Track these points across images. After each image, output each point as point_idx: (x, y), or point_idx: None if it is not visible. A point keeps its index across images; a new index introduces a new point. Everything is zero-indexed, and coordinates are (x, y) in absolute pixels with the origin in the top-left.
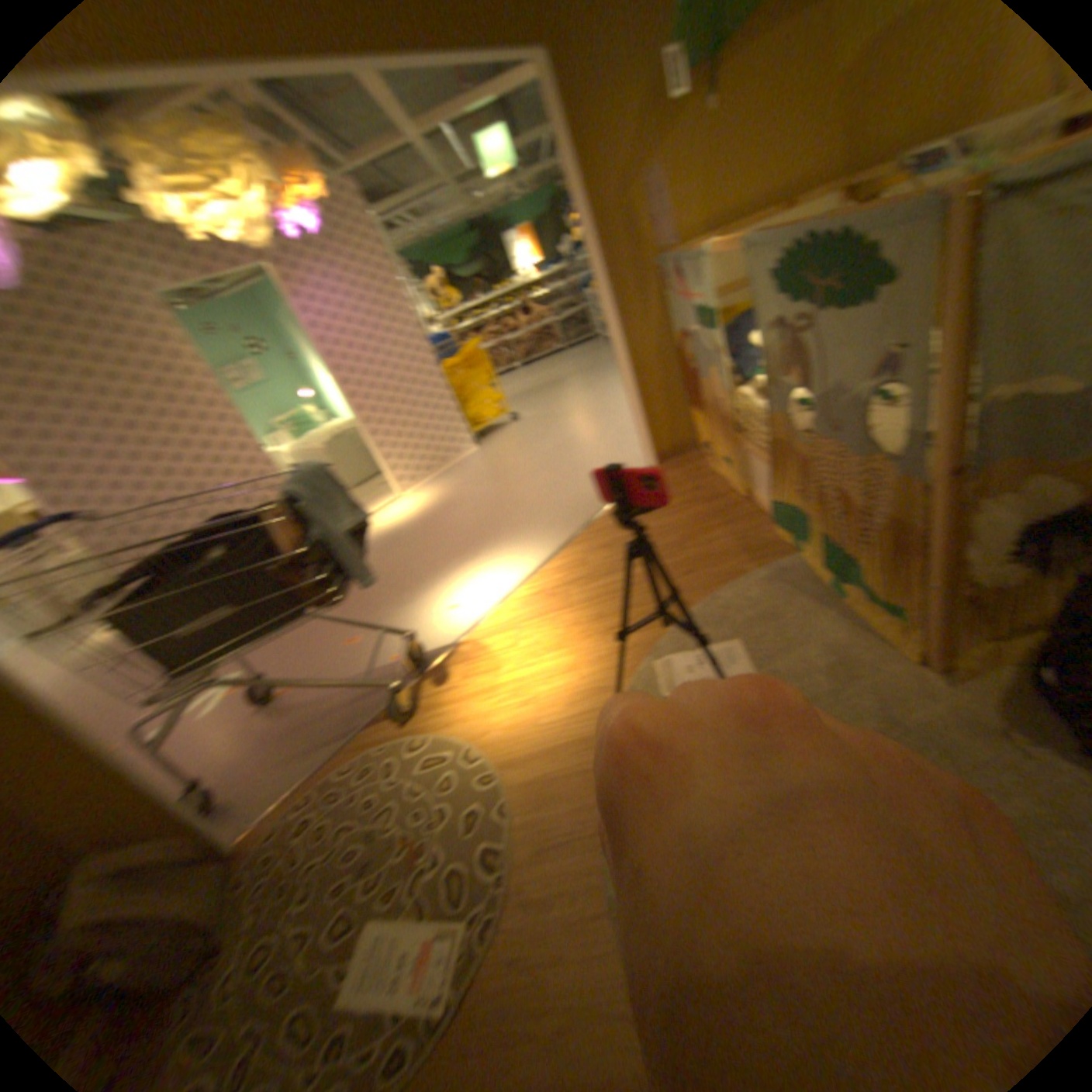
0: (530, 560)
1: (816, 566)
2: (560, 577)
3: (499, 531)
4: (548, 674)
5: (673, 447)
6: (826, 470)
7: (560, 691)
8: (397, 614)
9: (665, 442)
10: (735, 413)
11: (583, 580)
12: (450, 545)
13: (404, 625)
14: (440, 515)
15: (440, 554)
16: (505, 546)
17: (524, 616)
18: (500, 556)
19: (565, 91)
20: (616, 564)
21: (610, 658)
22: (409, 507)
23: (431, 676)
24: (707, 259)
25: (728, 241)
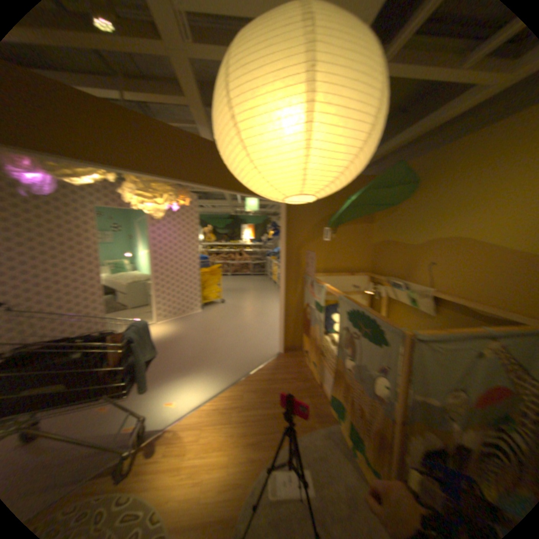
0: (211, 389)
1: (343, 437)
2: (225, 405)
3: (198, 365)
4: (207, 470)
5: (289, 348)
6: (354, 396)
7: (212, 484)
8: (128, 401)
9: (286, 345)
10: (320, 349)
11: (236, 411)
12: (171, 365)
13: (131, 410)
14: (169, 344)
15: (164, 368)
16: (200, 375)
17: (201, 425)
18: (196, 381)
19: (286, 216)
20: (254, 406)
21: (242, 467)
22: (153, 333)
23: (138, 452)
24: (322, 291)
25: (331, 292)
